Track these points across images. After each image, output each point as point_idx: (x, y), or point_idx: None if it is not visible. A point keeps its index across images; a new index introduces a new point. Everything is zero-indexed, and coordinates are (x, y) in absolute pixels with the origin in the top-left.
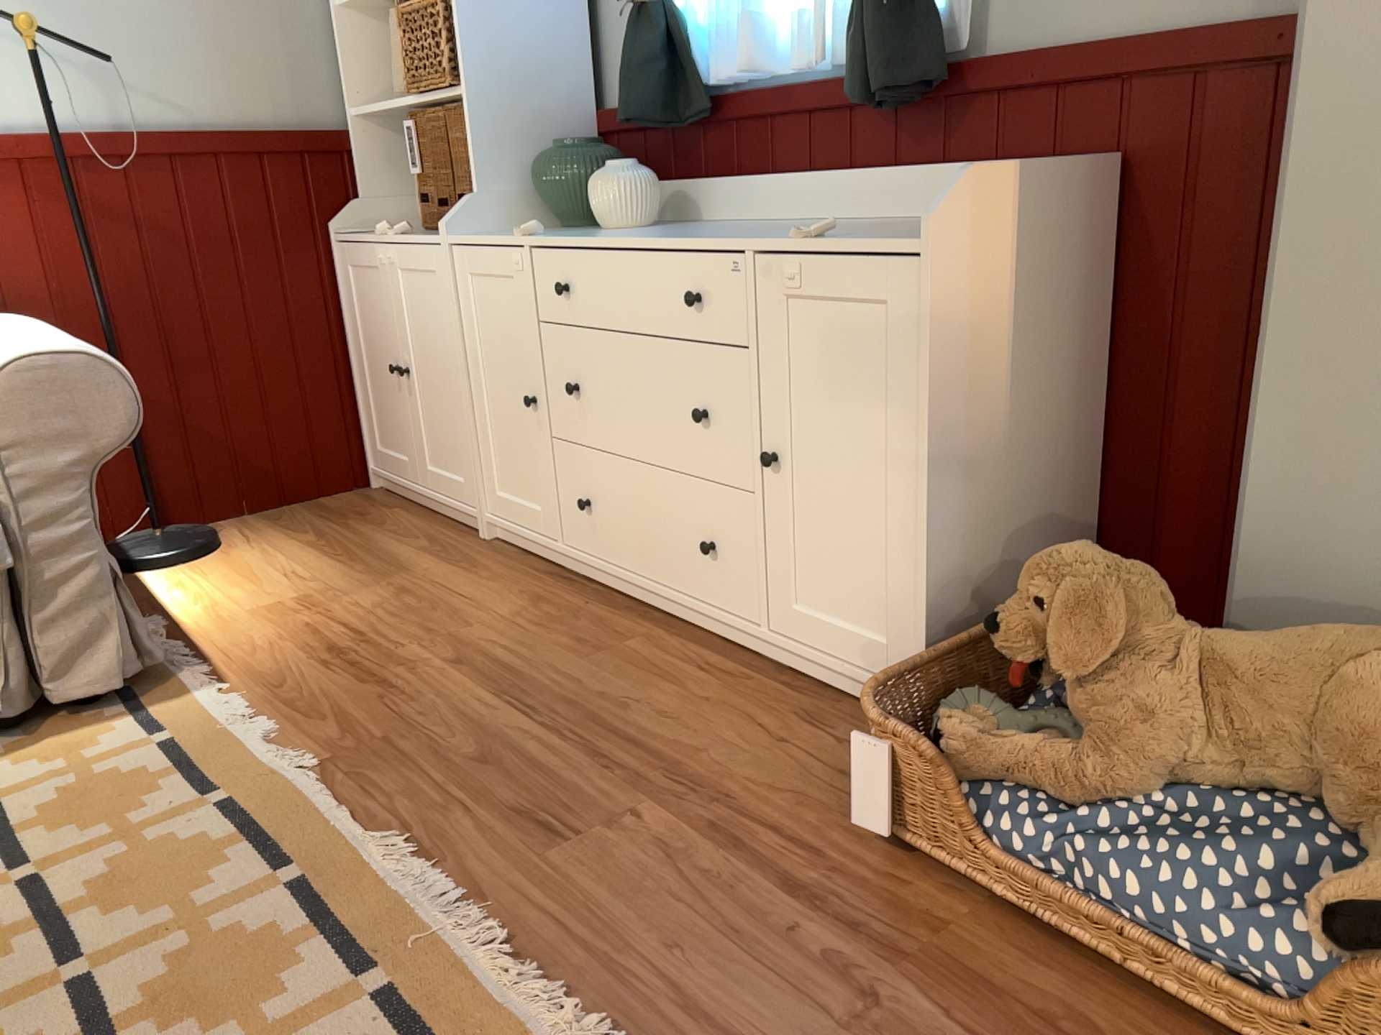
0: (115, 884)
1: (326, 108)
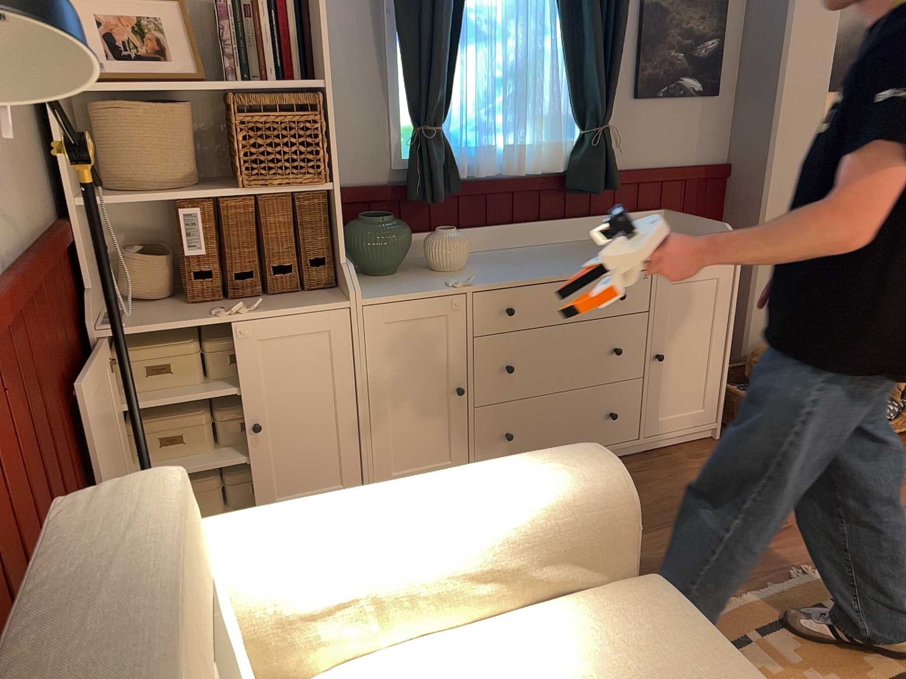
0: (846, 671)
1: (45, 194)
